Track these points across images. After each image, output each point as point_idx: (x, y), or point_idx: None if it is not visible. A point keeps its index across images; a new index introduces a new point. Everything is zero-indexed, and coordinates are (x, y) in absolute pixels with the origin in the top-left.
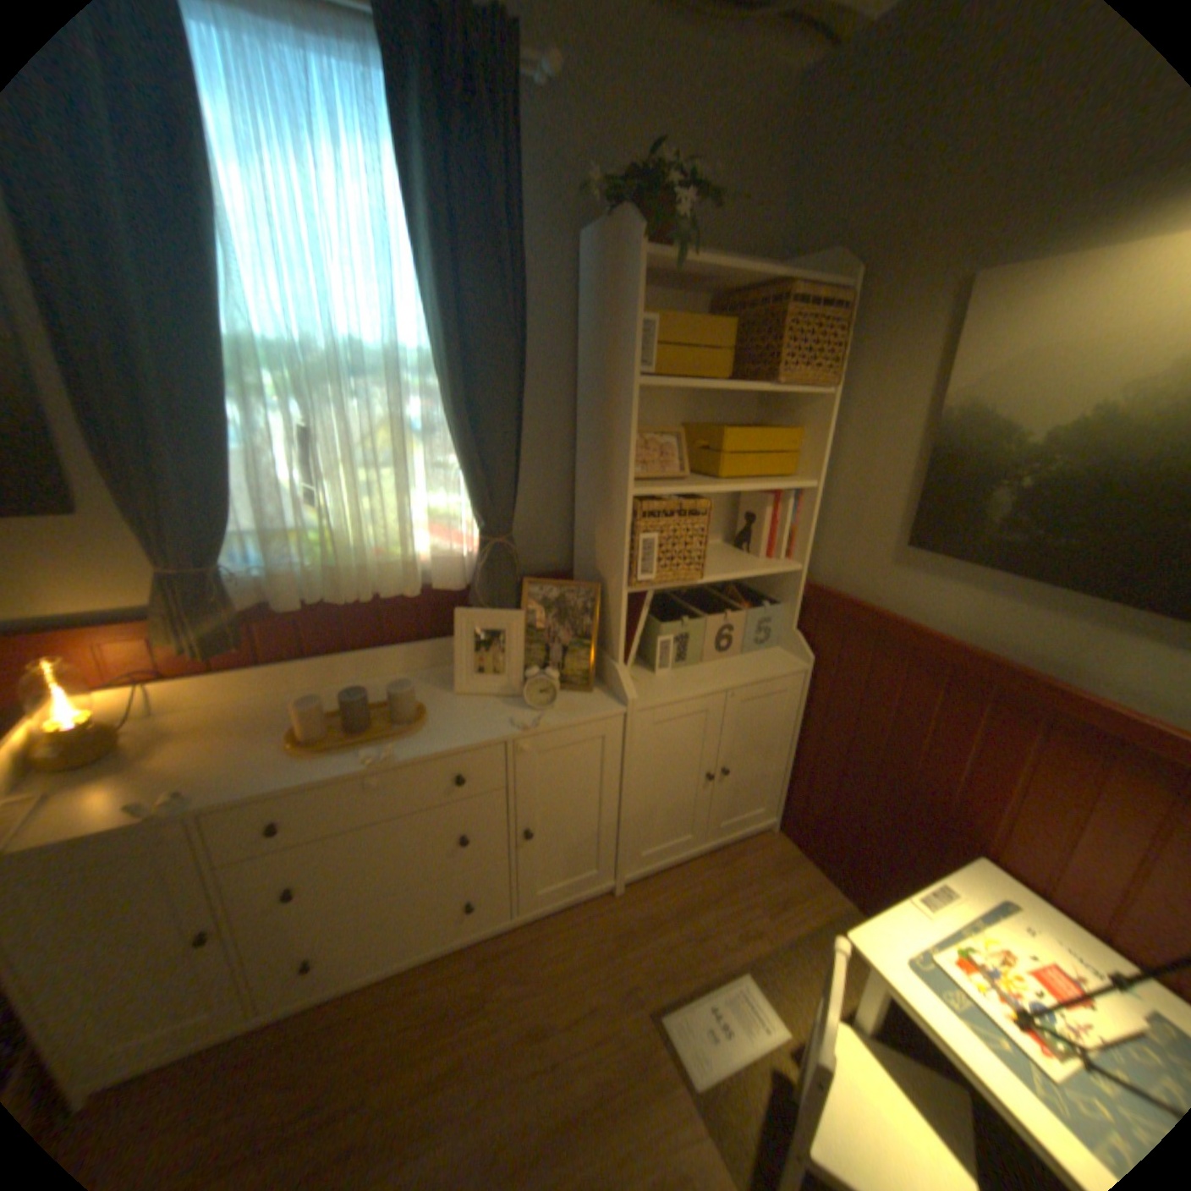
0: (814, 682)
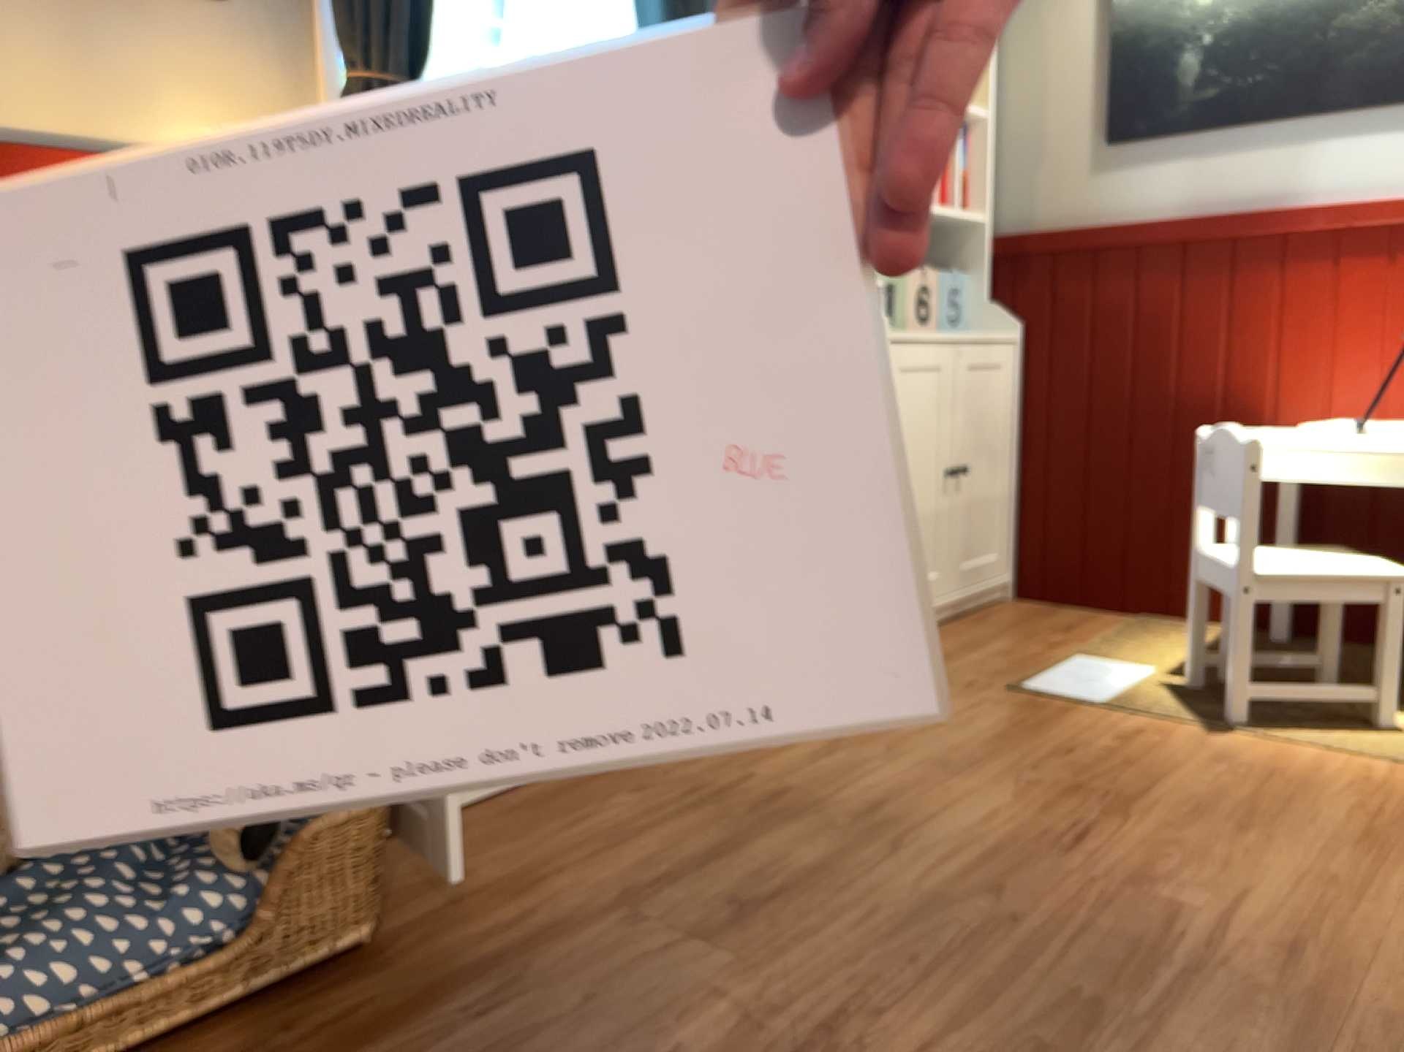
0: (1024, 356)
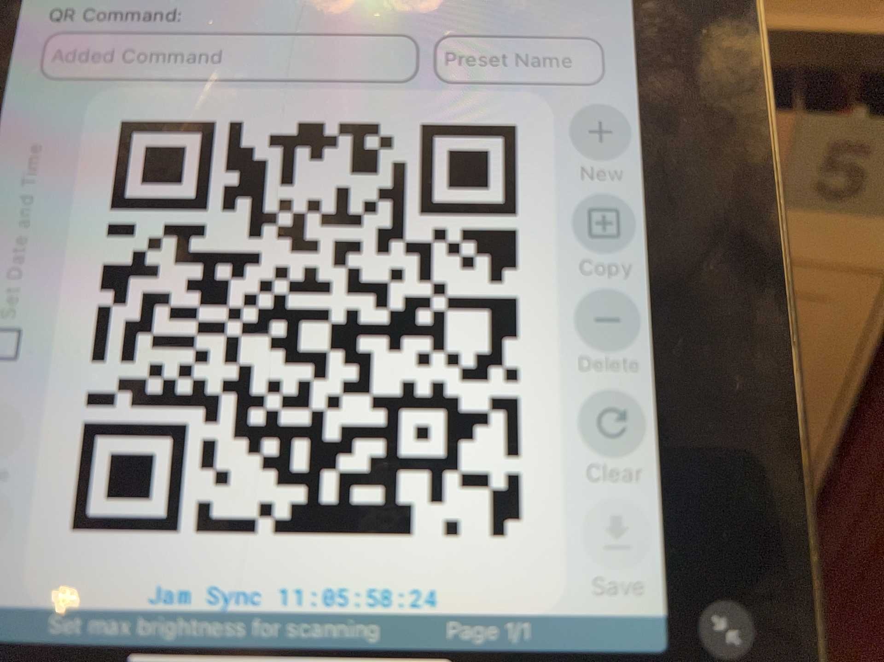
0: None
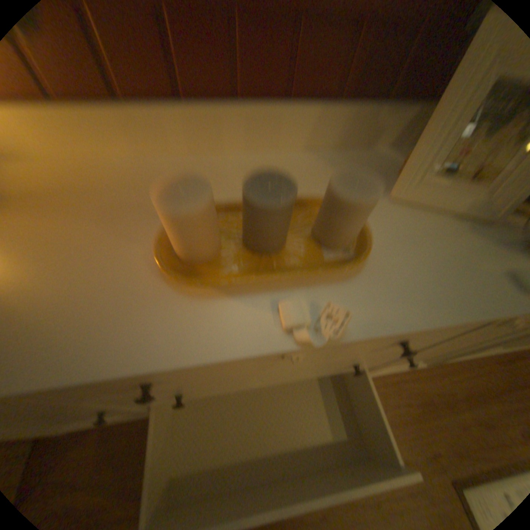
0: None
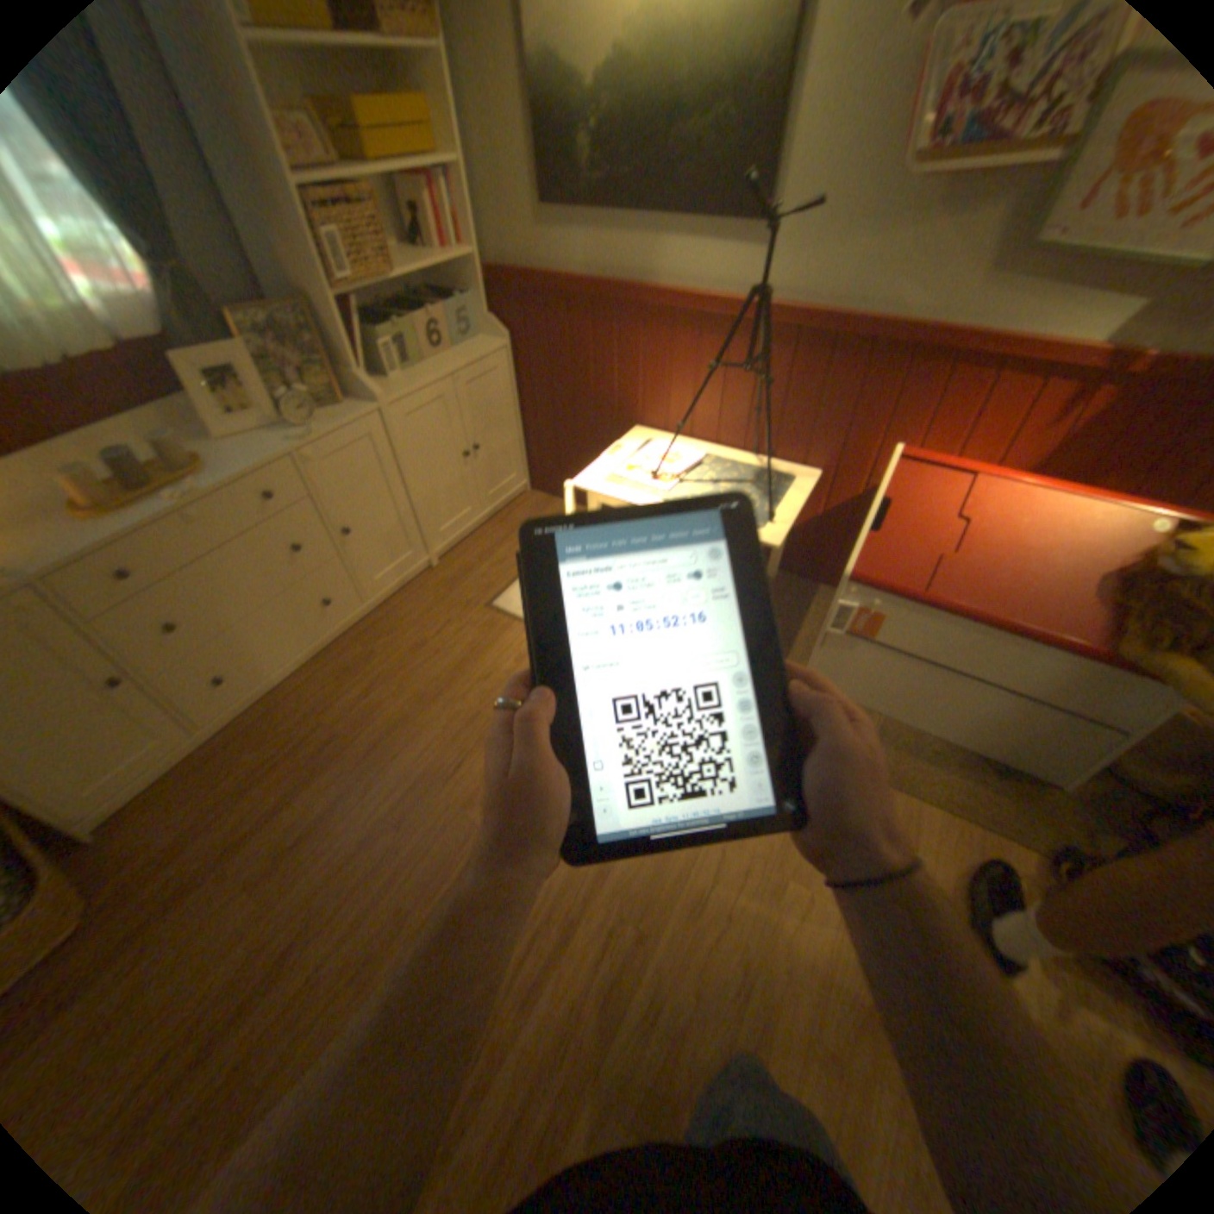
0: (515, 356)
